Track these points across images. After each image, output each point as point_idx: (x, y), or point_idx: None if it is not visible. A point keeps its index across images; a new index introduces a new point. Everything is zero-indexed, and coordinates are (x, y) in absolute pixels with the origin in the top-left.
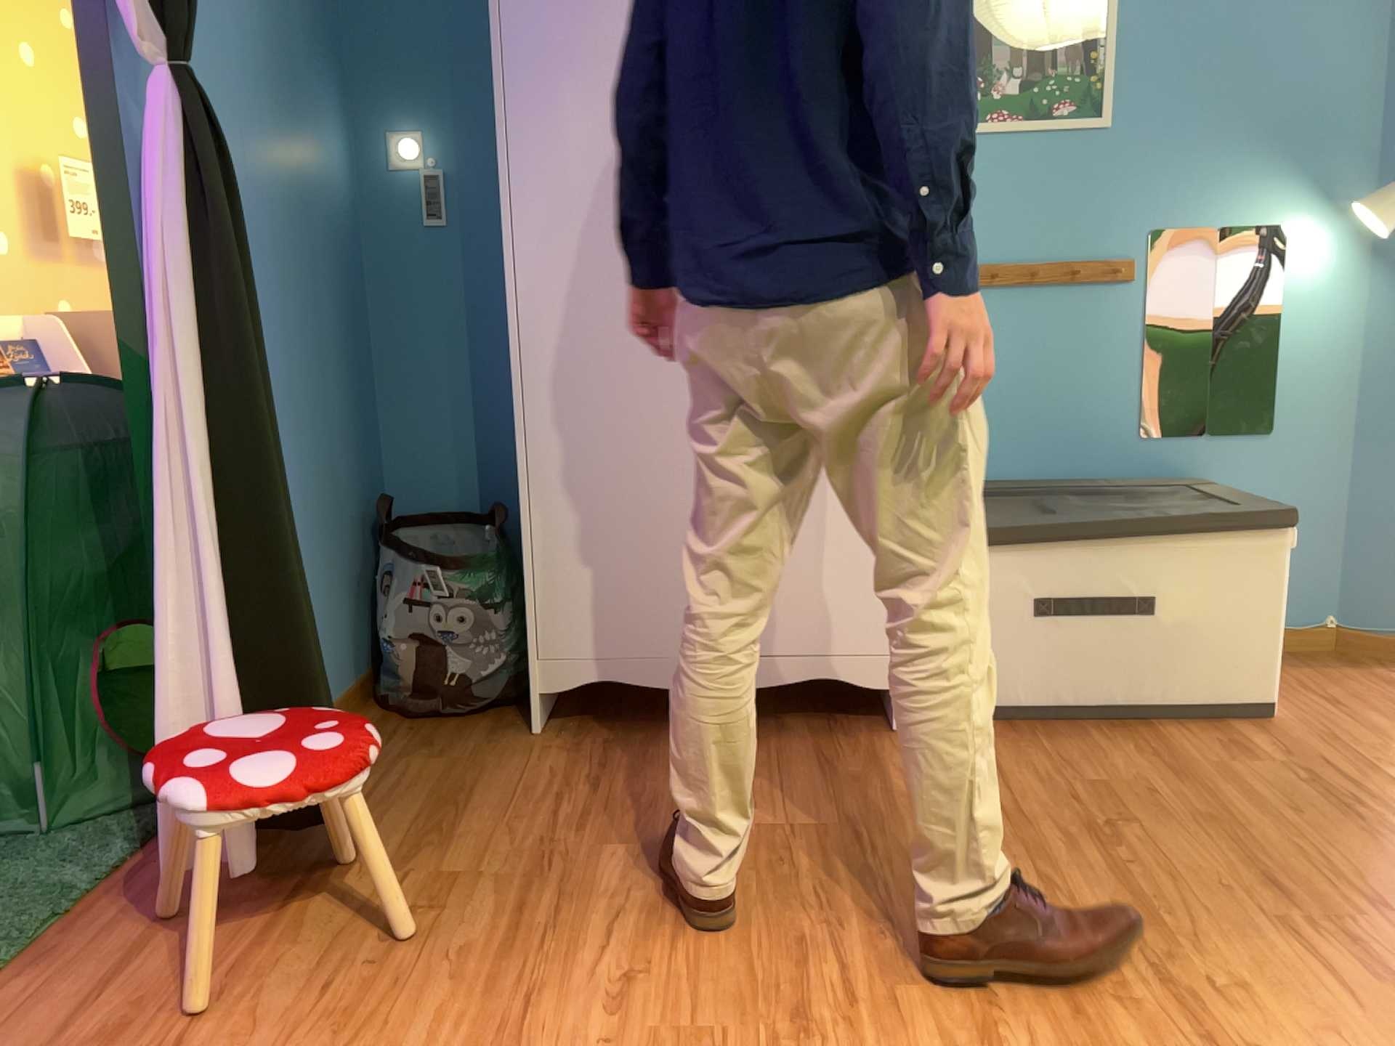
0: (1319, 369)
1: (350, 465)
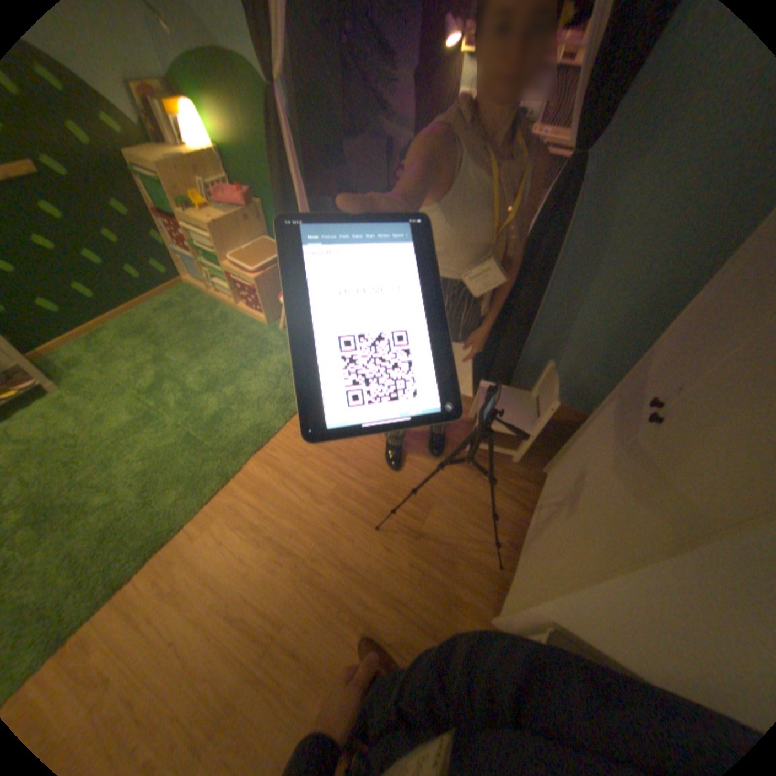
0: None
1: None
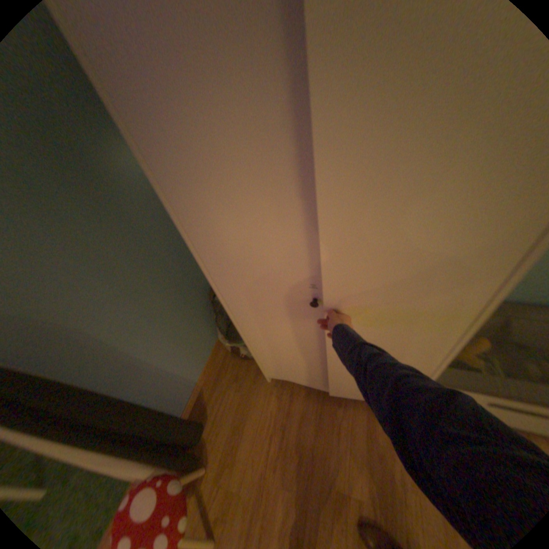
0: None
1: (194, 286)
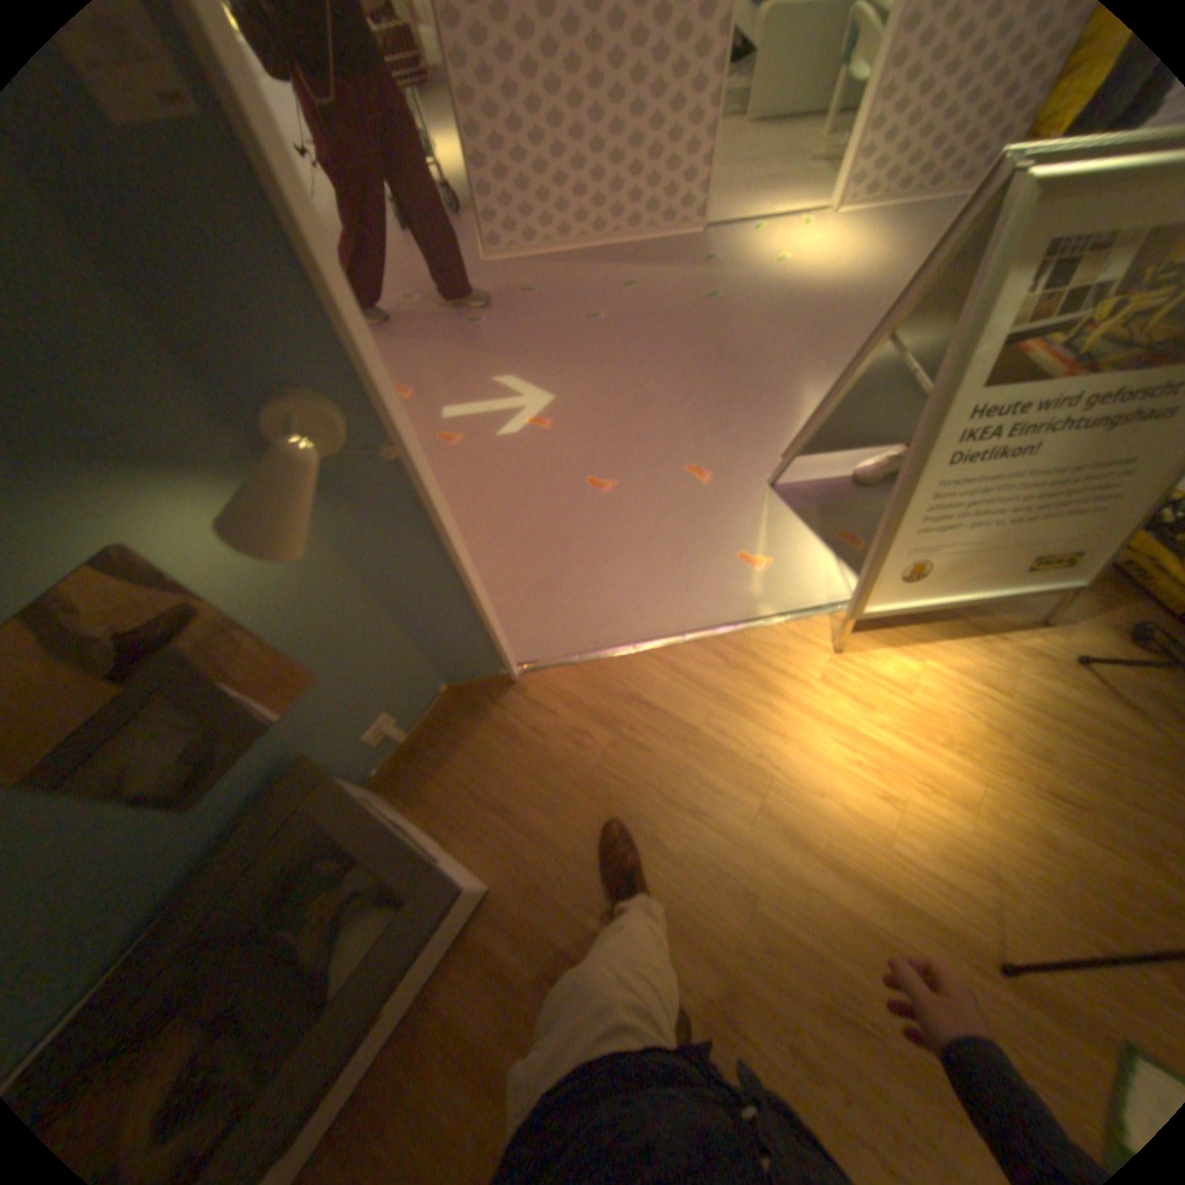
0: (311, 606)
1: None
